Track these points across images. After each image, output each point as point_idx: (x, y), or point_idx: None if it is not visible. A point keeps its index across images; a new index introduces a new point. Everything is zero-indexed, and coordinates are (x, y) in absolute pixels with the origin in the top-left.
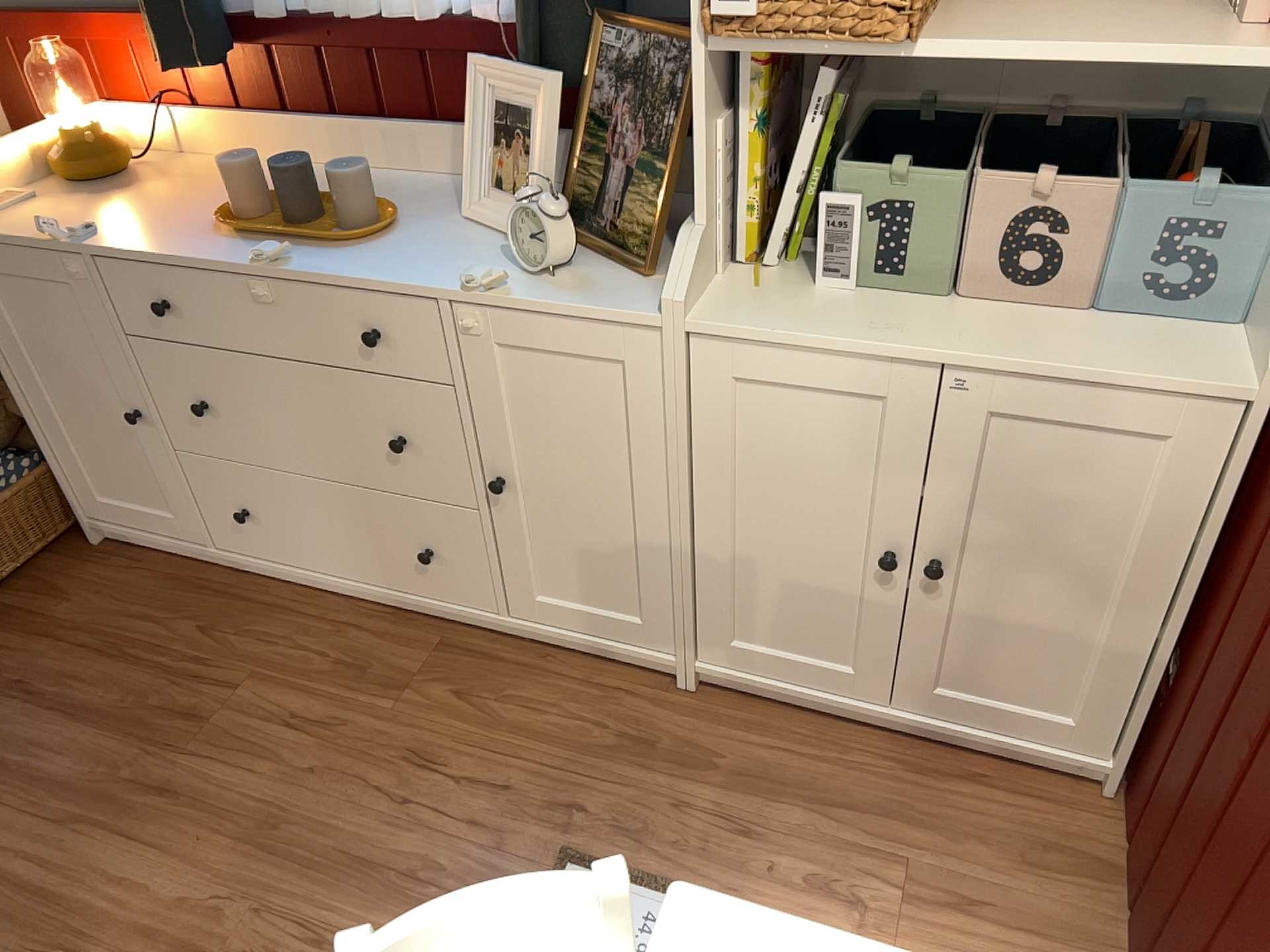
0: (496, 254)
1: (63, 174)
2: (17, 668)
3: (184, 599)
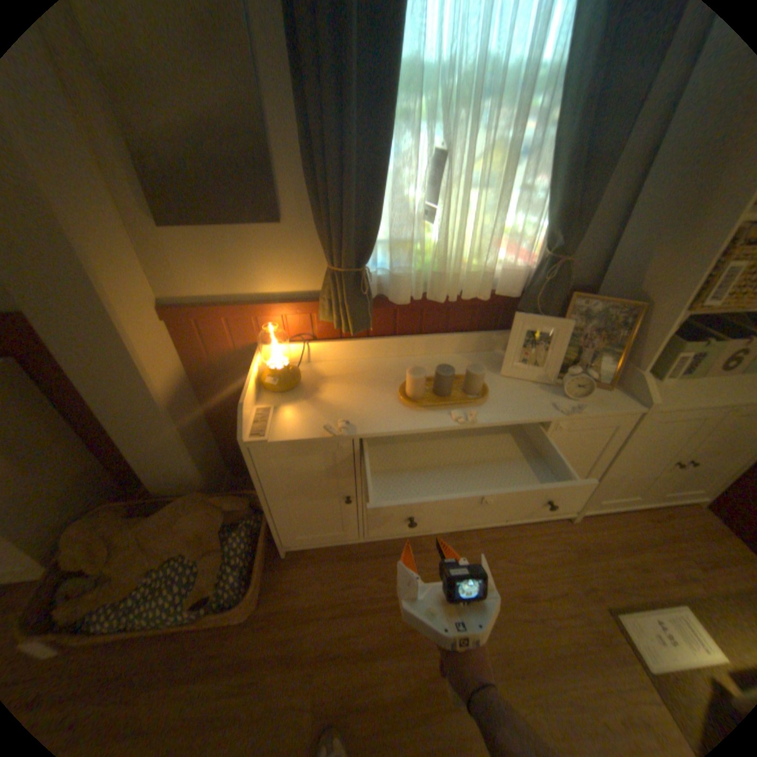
0: (538, 391)
1: (271, 389)
2: (306, 654)
3: (354, 572)
